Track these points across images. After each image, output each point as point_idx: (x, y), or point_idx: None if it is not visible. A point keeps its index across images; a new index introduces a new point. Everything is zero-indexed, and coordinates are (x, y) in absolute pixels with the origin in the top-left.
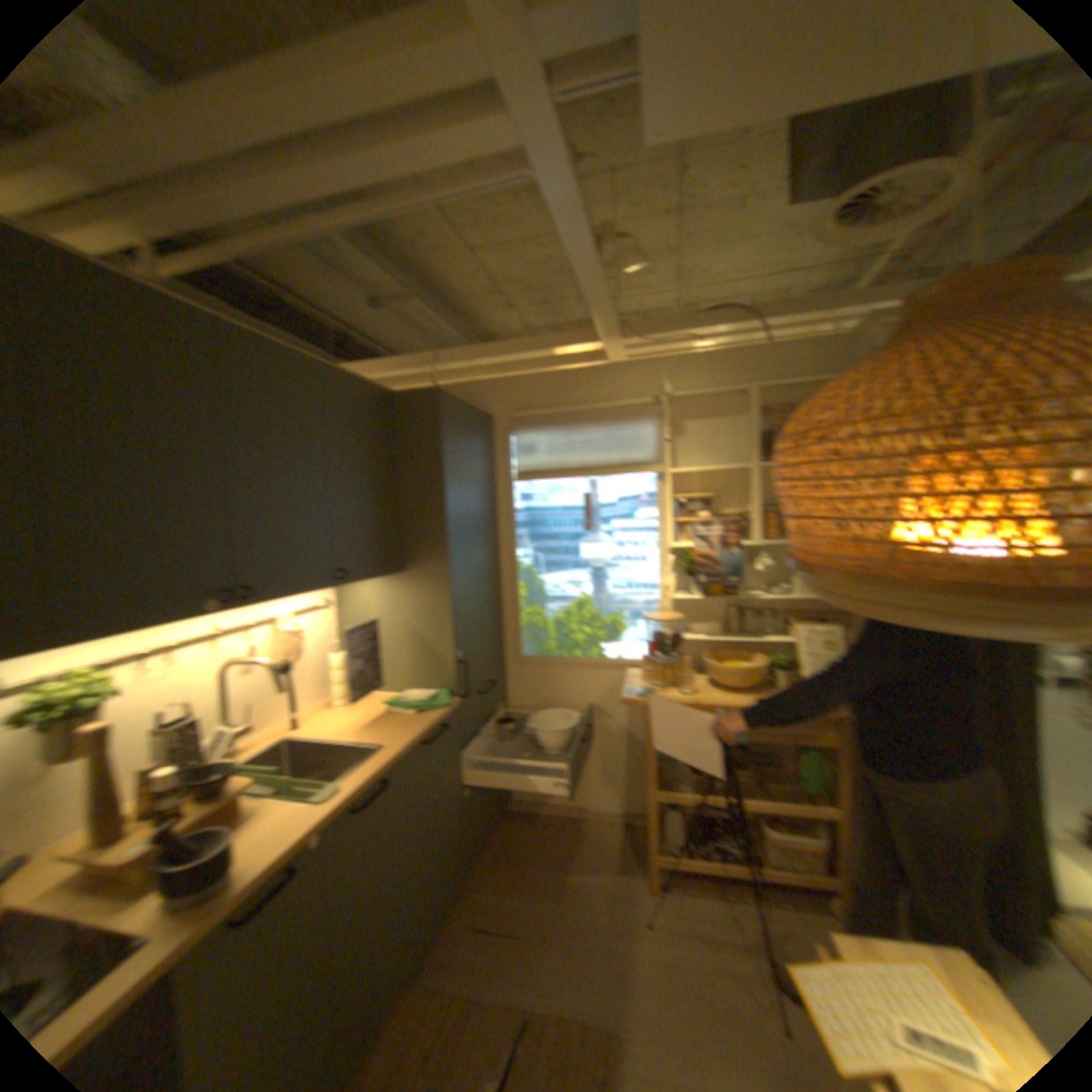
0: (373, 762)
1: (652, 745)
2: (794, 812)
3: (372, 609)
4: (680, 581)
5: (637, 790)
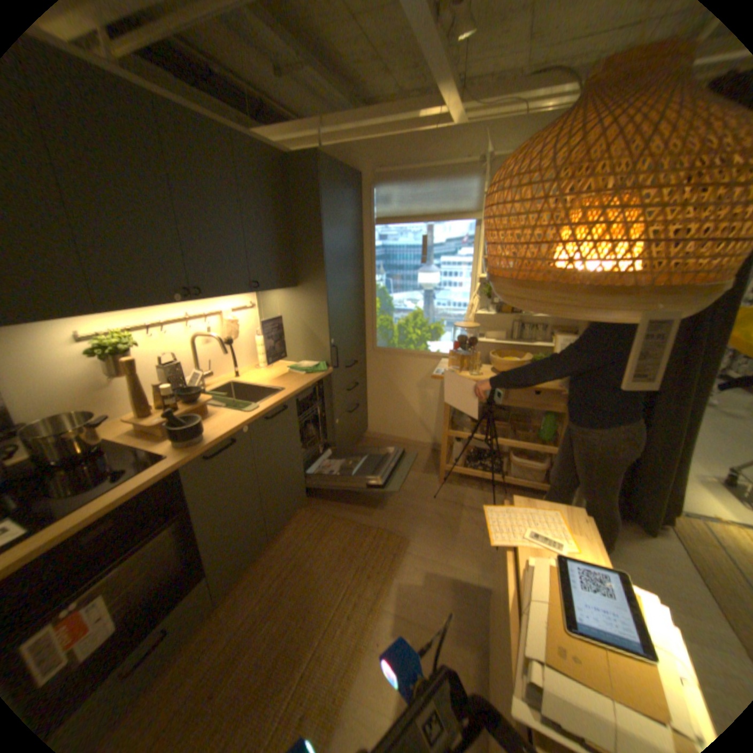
0: (277, 395)
1: (447, 403)
2: (529, 447)
3: (278, 310)
4: (483, 302)
5: (440, 431)
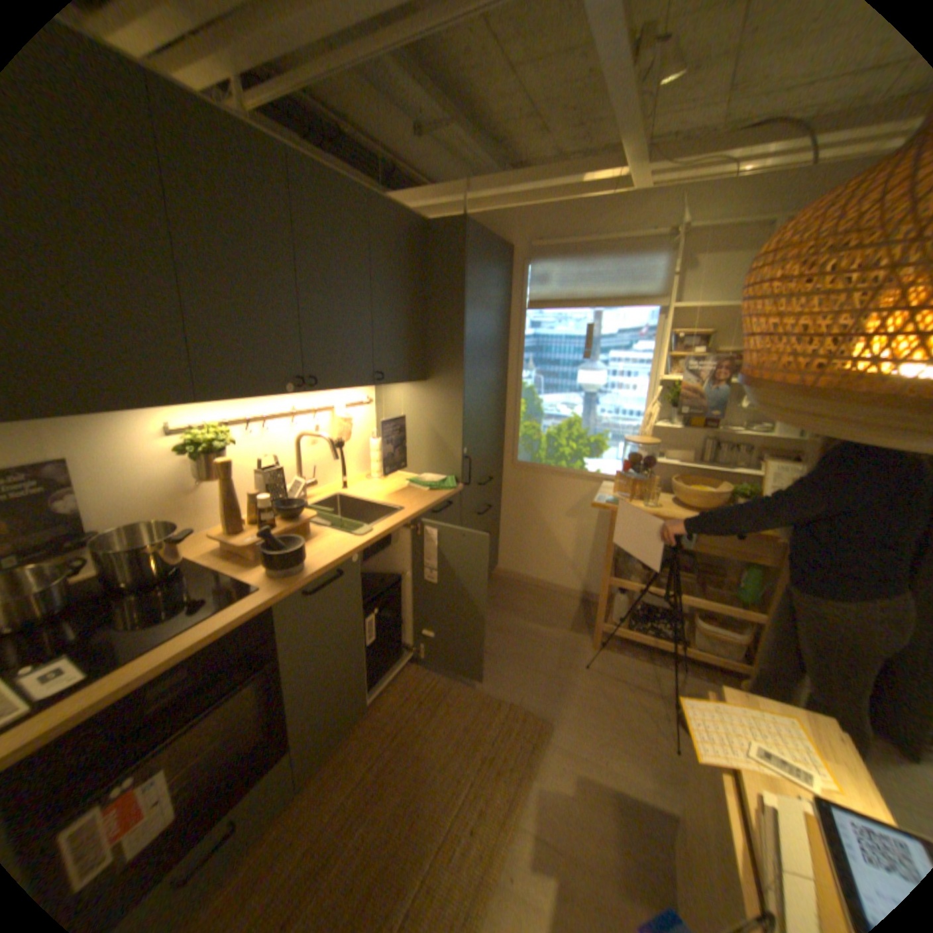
0: (395, 516)
1: (612, 541)
2: (725, 611)
3: (400, 408)
4: (664, 411)
5: (595, 576)
